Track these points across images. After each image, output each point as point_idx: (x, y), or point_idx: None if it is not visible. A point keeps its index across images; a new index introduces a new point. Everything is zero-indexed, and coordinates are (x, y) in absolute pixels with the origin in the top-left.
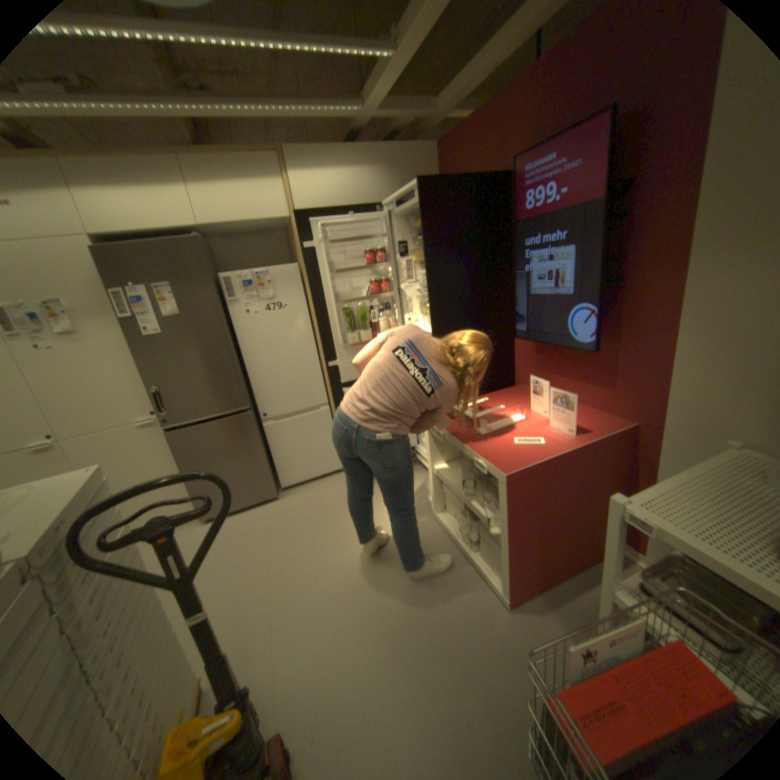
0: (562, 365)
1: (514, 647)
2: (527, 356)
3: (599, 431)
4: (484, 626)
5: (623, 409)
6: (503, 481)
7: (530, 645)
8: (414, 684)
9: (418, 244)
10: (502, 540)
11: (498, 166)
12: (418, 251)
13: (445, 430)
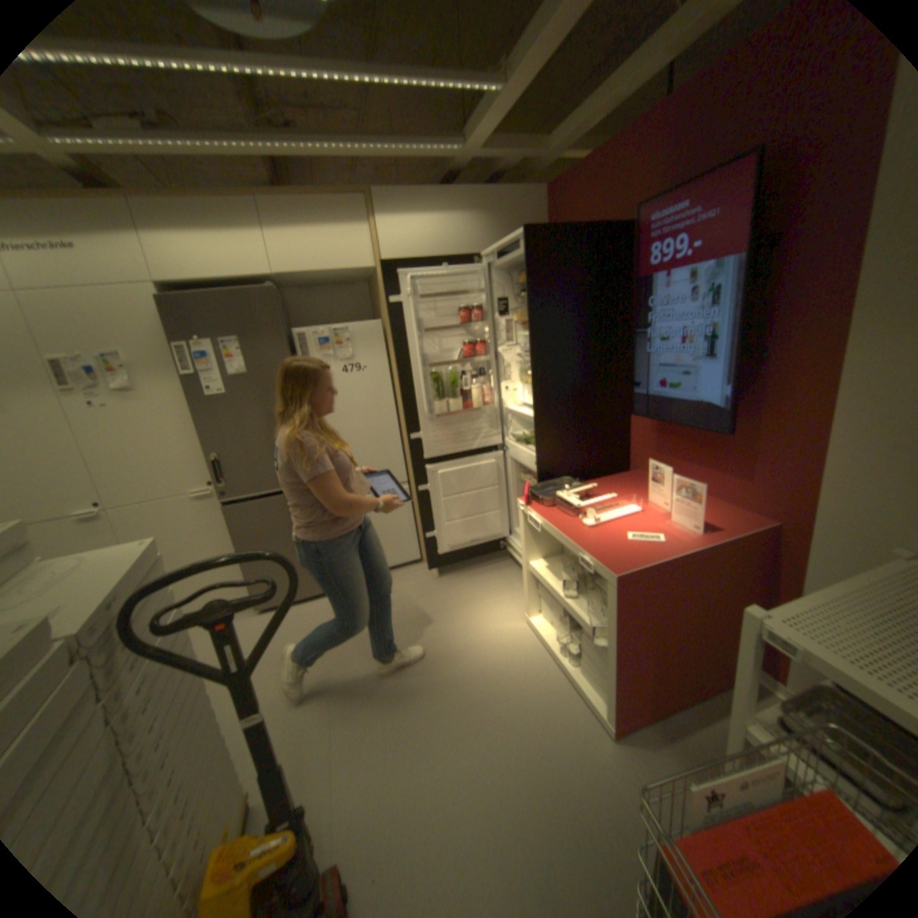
0: (689, 448)
1: (620, 786)
2: (645, 436)
3: (733, 530)
4: (584, 757)
5: (763, 505)
6: (614, 583)
7: (639, 785)
8: (497, 820)
9: (521, 302)
10: (609, 655)
11: (619, 214)
12: (521, 310)
13: (545, 519)
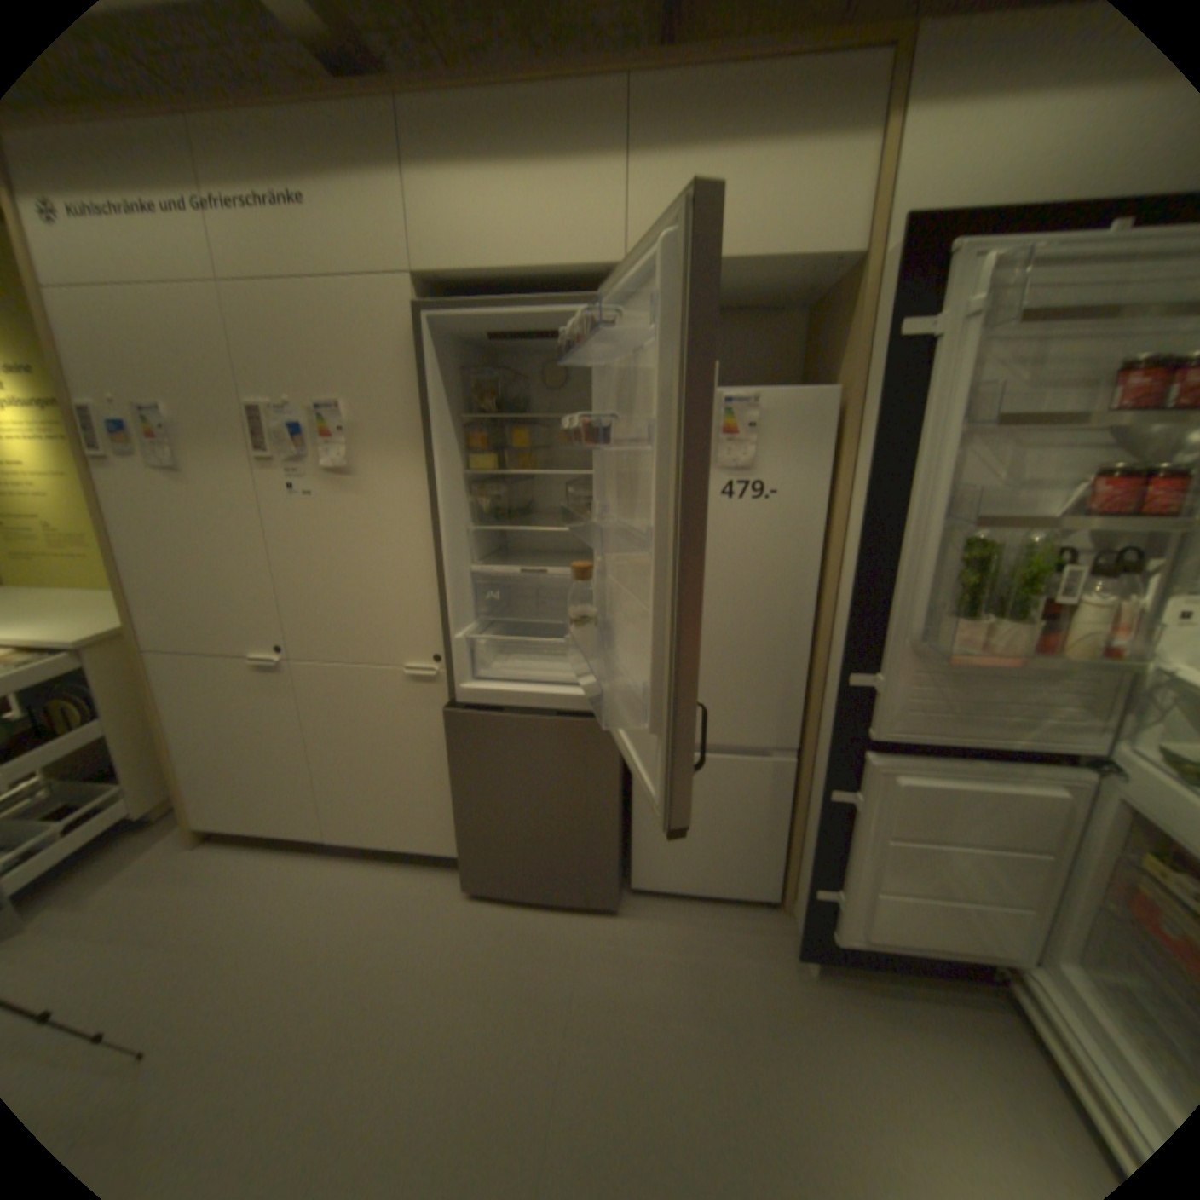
0: None
1: None
2: None
3: None
4: None
5: None
6: None
7: None
8: None
9: None
10: None
11: None
12: None
13: None
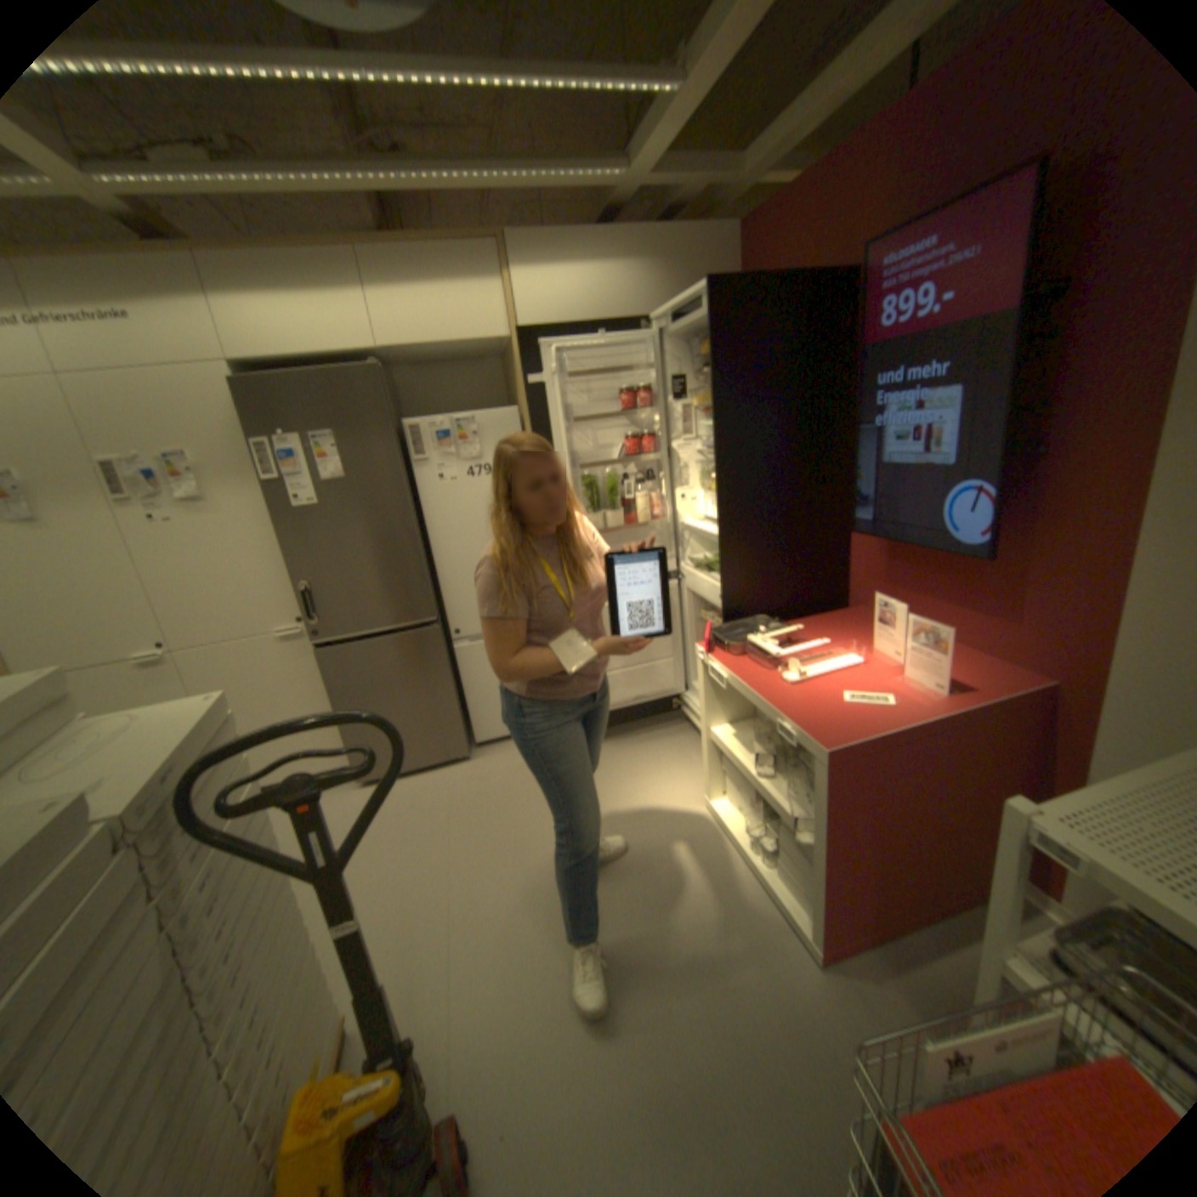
0: (930, 578)
1: (828, 1028)
2: (870, 561)
3: (990, 691)
4: (780, 988)
5: (1033, 656)
6: (823, 760)
7: (855, 1029)
8: (663, 1066)
9: (702, 380)
10: (816, 854)
11: (839, 258)
12: (702, 391)
13: (732, 672)
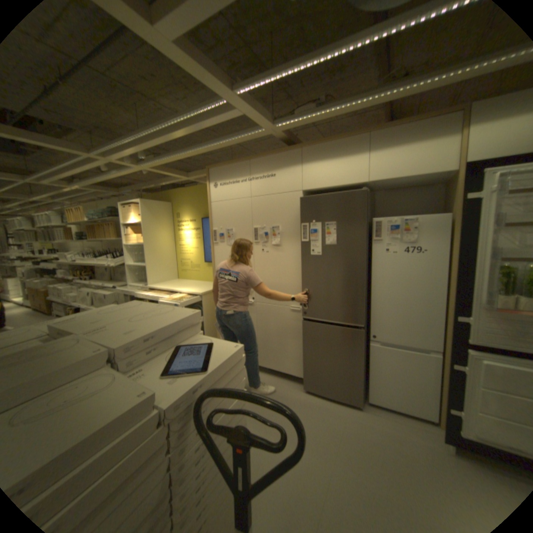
0: None
1: None
2: None
3: None
4: None
5: None
6: None
7: None
8: None
9: None
10: None
11: None
12: None
13: None
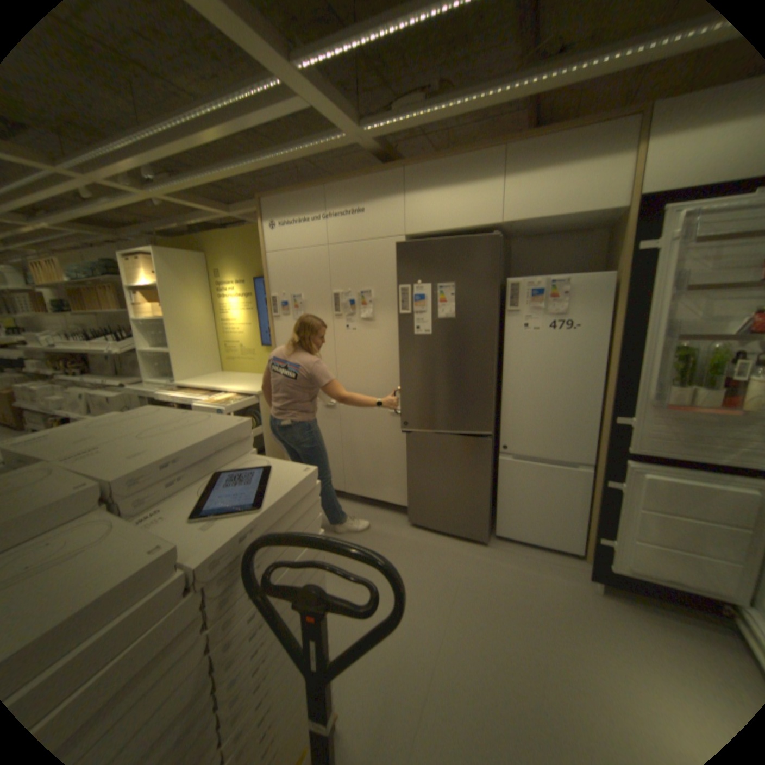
0: None
1: None
2: None
3: None
4: None
5: None
6: None
7: None
8: None
9: None
10: None
11: None
12: None
13: None
